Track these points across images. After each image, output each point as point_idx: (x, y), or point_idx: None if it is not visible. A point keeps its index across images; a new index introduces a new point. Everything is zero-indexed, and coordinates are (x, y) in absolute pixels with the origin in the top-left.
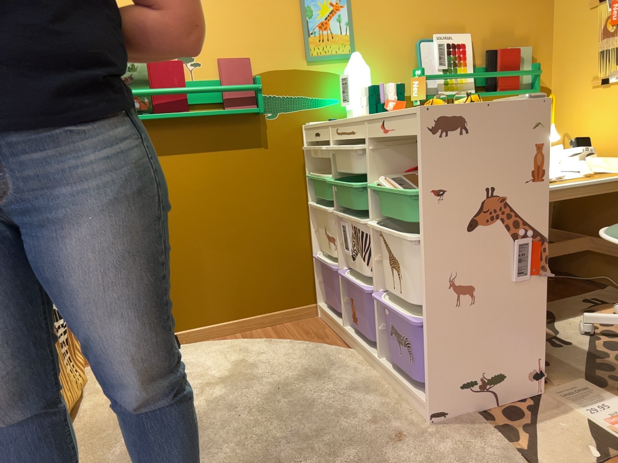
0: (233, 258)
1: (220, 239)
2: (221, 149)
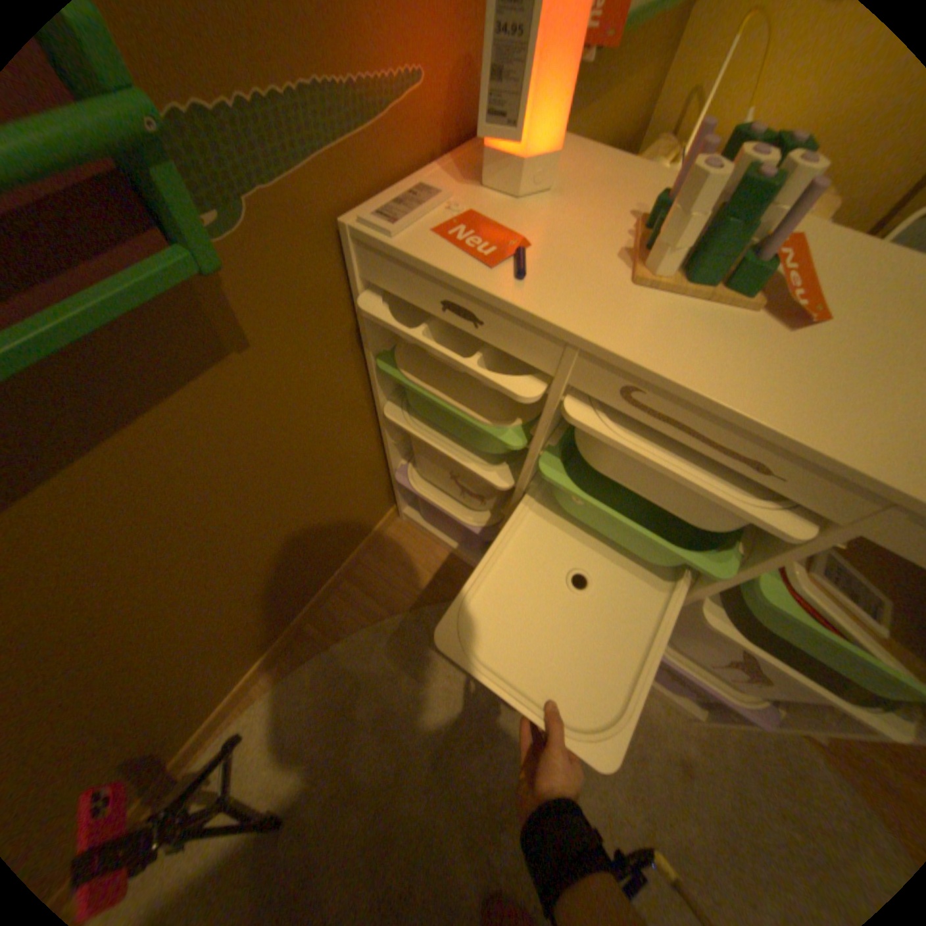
0: (262, 581)
1: (219, 590)
2: (78, 454)
